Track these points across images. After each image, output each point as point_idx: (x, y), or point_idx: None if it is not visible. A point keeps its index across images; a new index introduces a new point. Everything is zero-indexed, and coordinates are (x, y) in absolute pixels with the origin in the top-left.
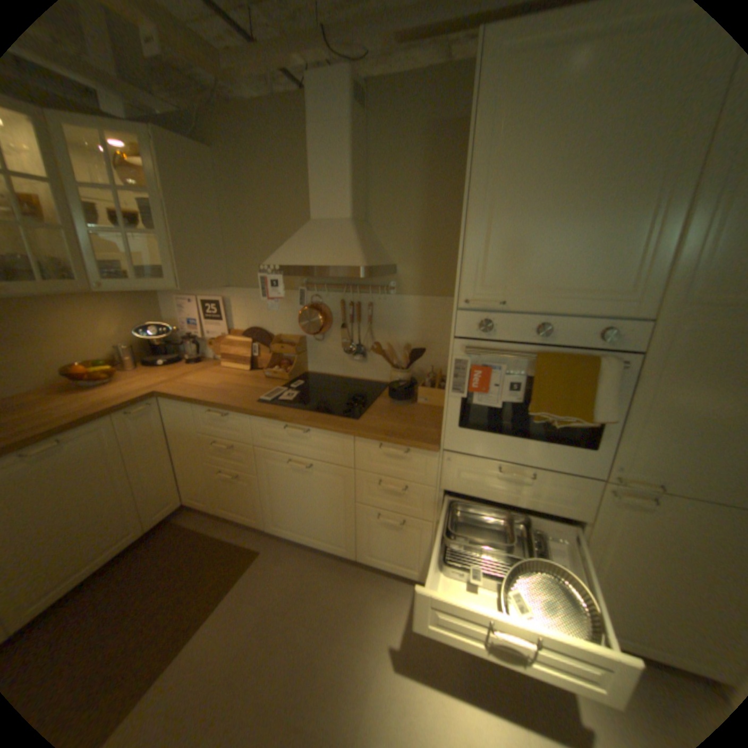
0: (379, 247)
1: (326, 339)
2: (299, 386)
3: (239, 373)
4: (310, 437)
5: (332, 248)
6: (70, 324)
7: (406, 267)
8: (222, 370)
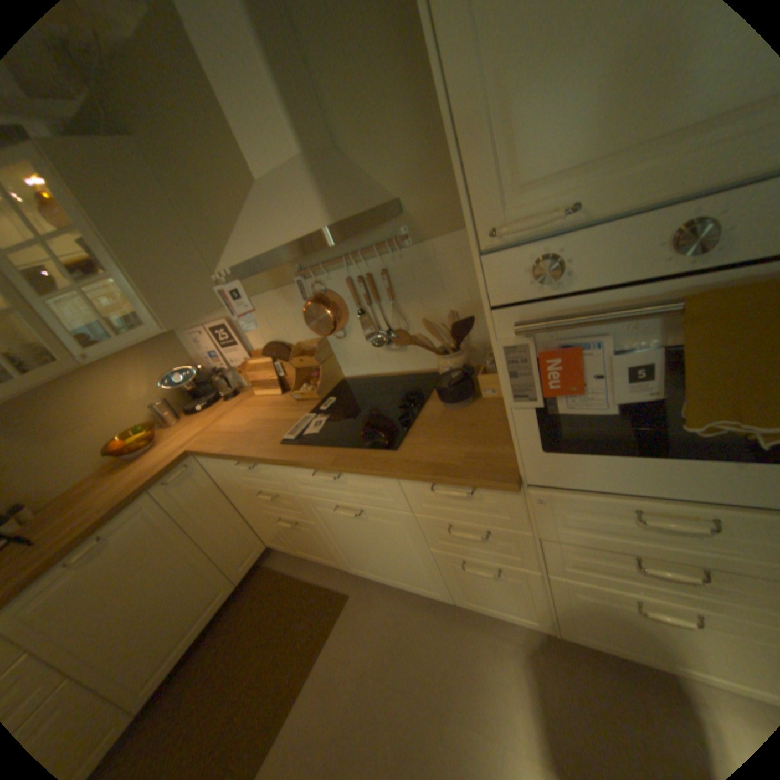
0: (365, 181)
1: (348, 333)
2: (329, 406)
3: (269, 401)
4: (345, 481)
5: (281, 214)
6: (94, 399)
7: (412, 195)
8: (254, 400)
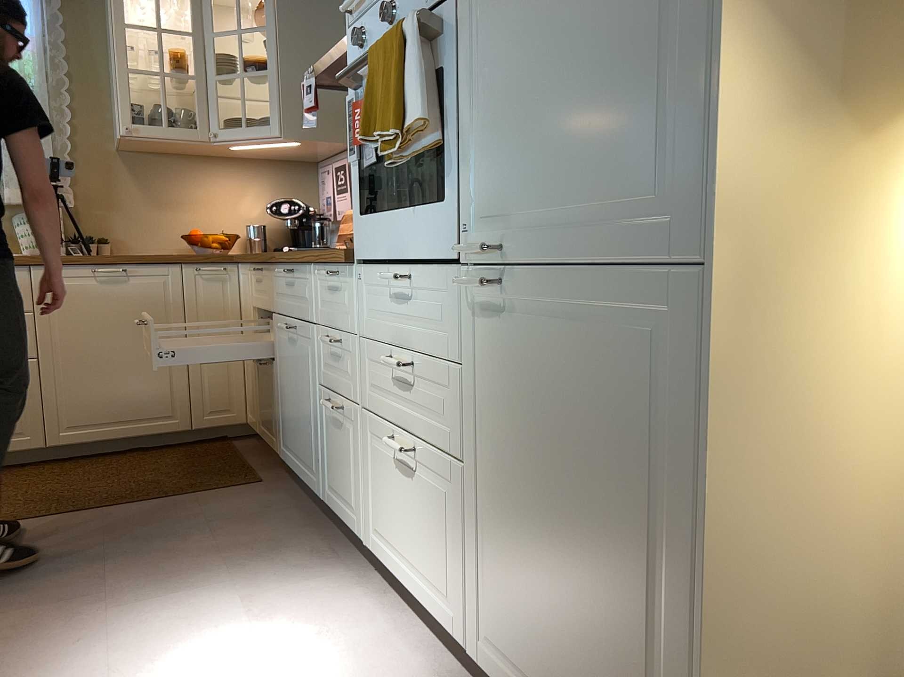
0: None
1: None
2: None
3: None
4: (294, 283)
5: None
6: (212, 193)
7: None
8: None
